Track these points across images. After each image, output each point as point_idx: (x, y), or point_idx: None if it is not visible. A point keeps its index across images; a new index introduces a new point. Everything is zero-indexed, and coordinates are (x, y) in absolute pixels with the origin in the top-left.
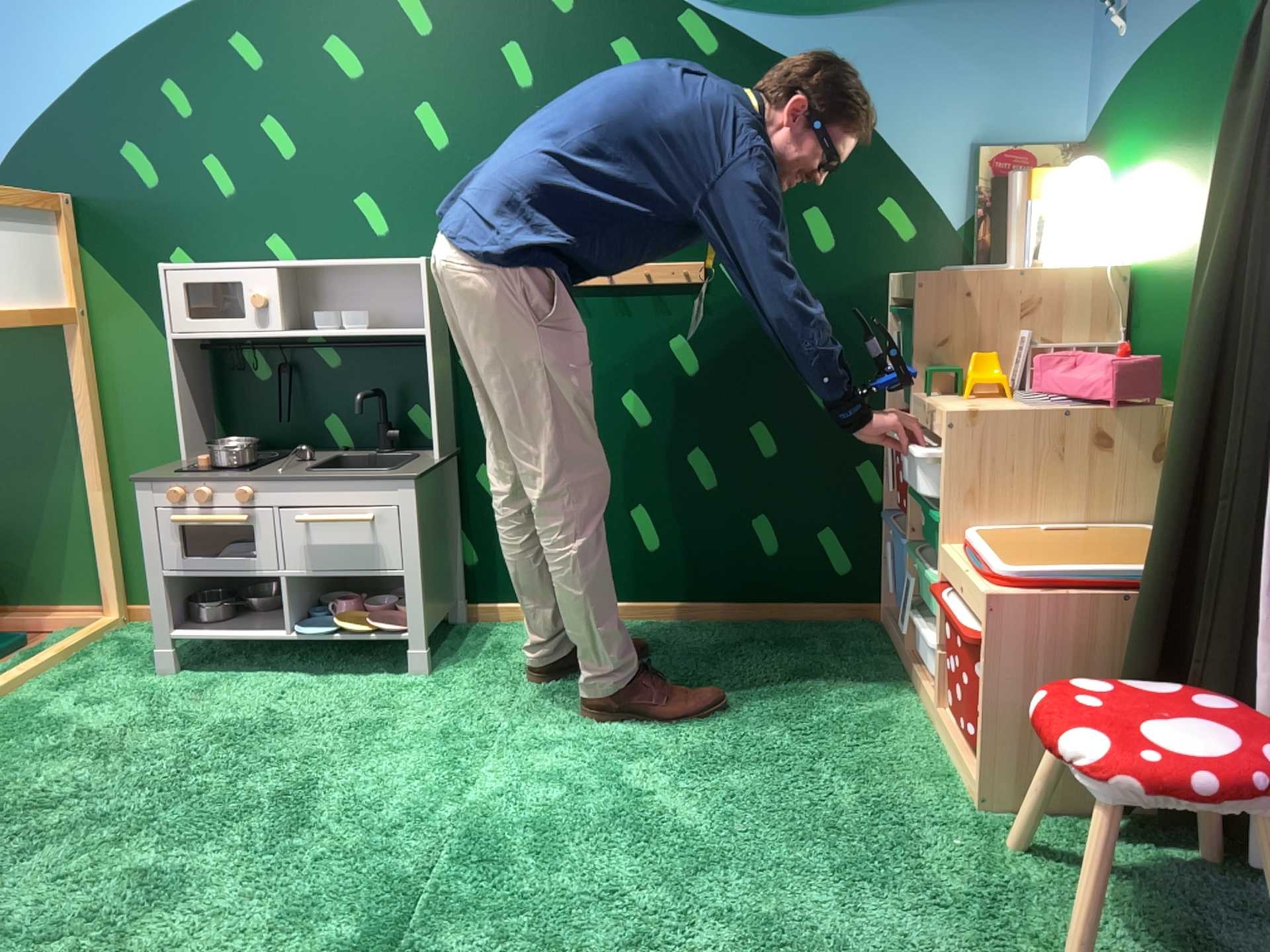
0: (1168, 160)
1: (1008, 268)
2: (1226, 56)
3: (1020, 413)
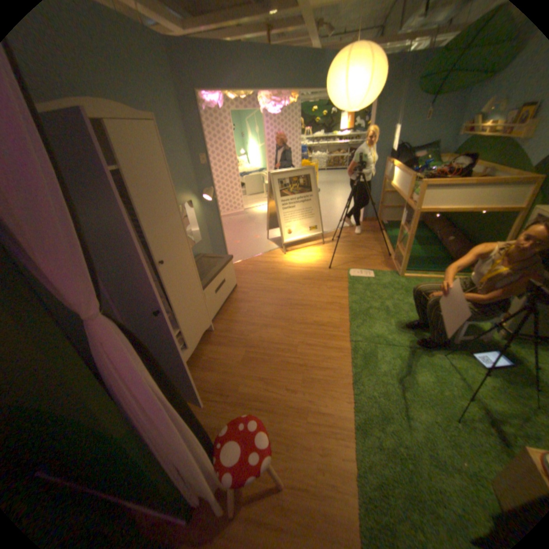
0: None
1: None
2: None
3: None
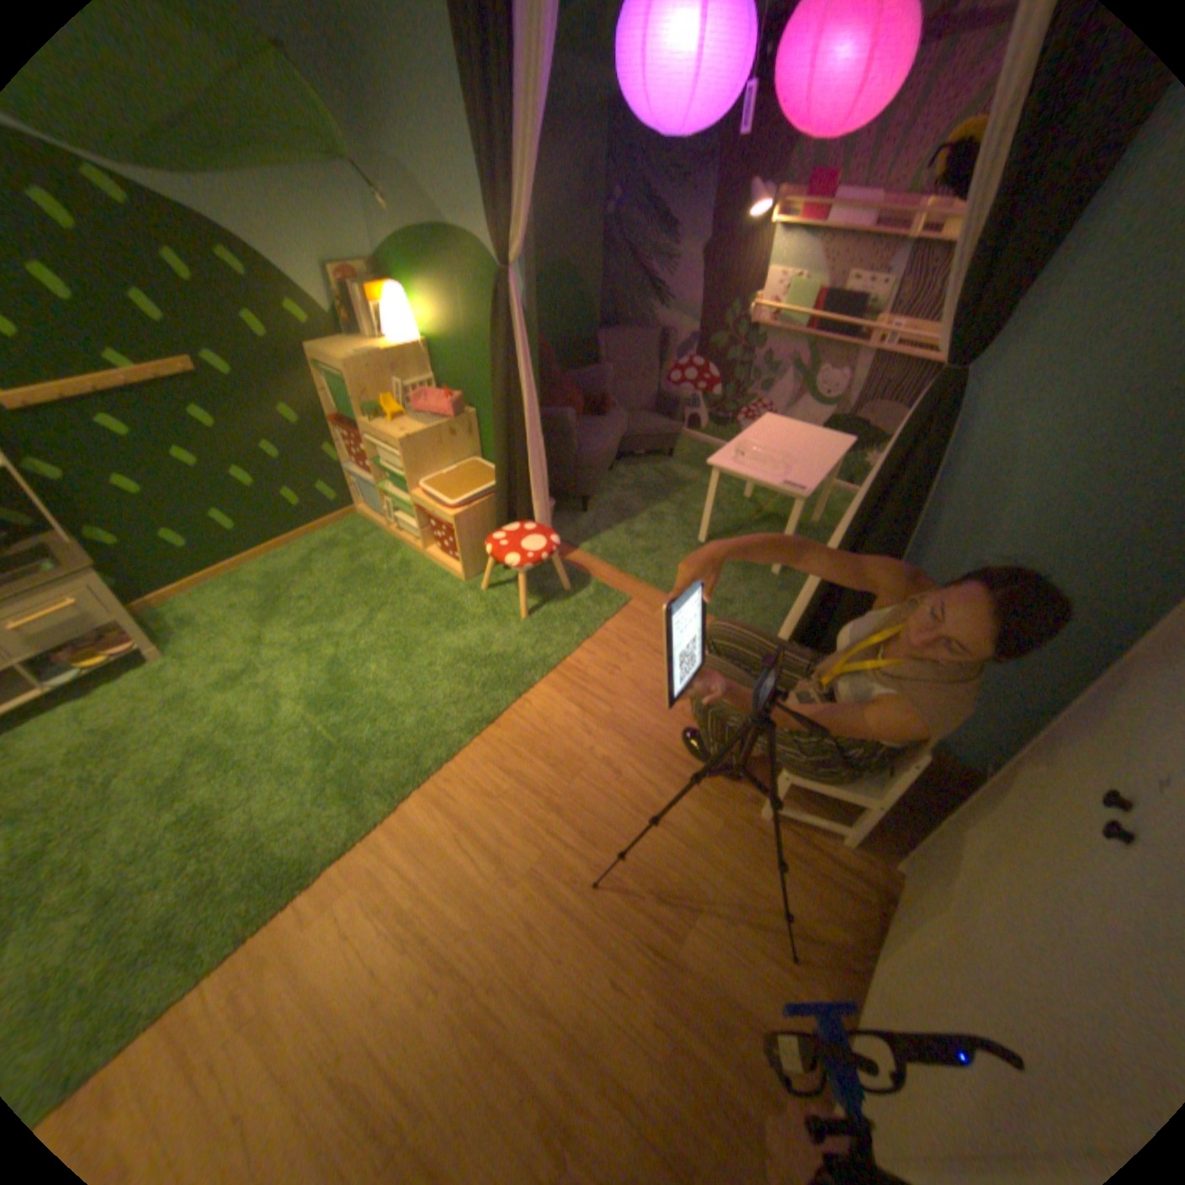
0: (435, 296)
1: (365, 337)
2: (456, 262)
3: (423, 432)
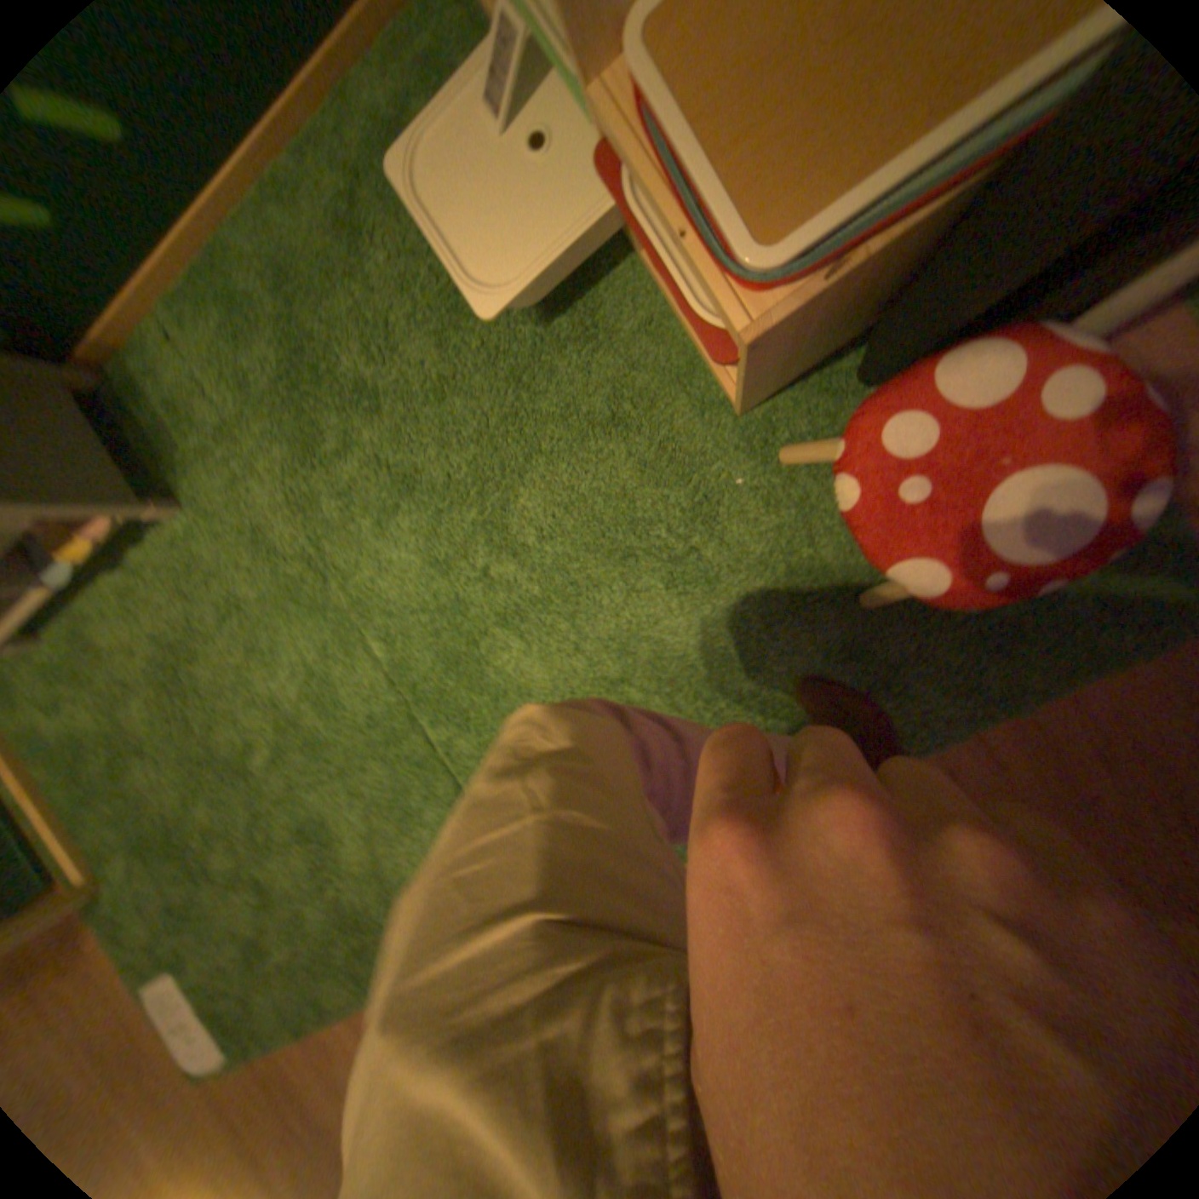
0: None
1: None
2: None
3: None
